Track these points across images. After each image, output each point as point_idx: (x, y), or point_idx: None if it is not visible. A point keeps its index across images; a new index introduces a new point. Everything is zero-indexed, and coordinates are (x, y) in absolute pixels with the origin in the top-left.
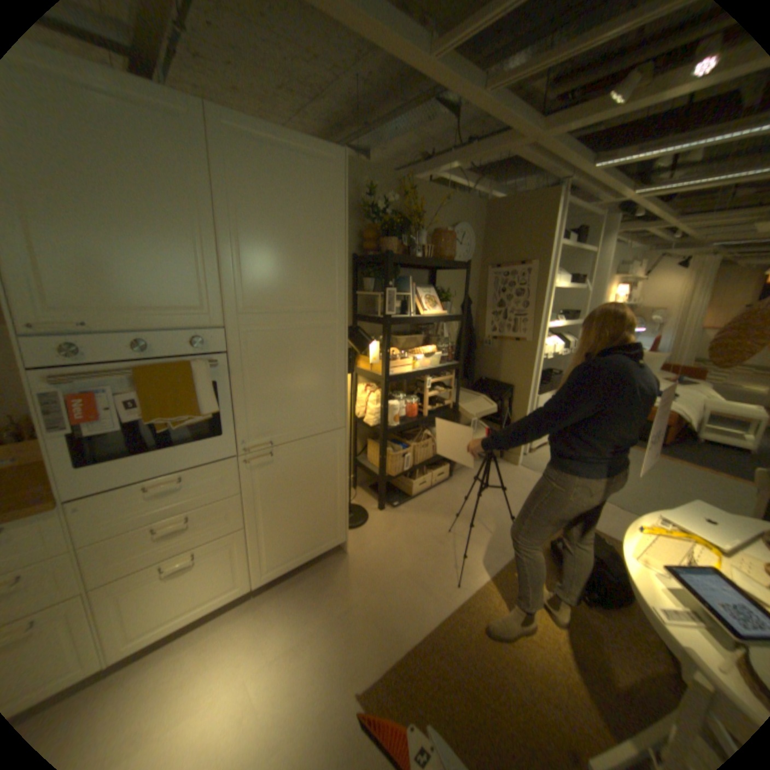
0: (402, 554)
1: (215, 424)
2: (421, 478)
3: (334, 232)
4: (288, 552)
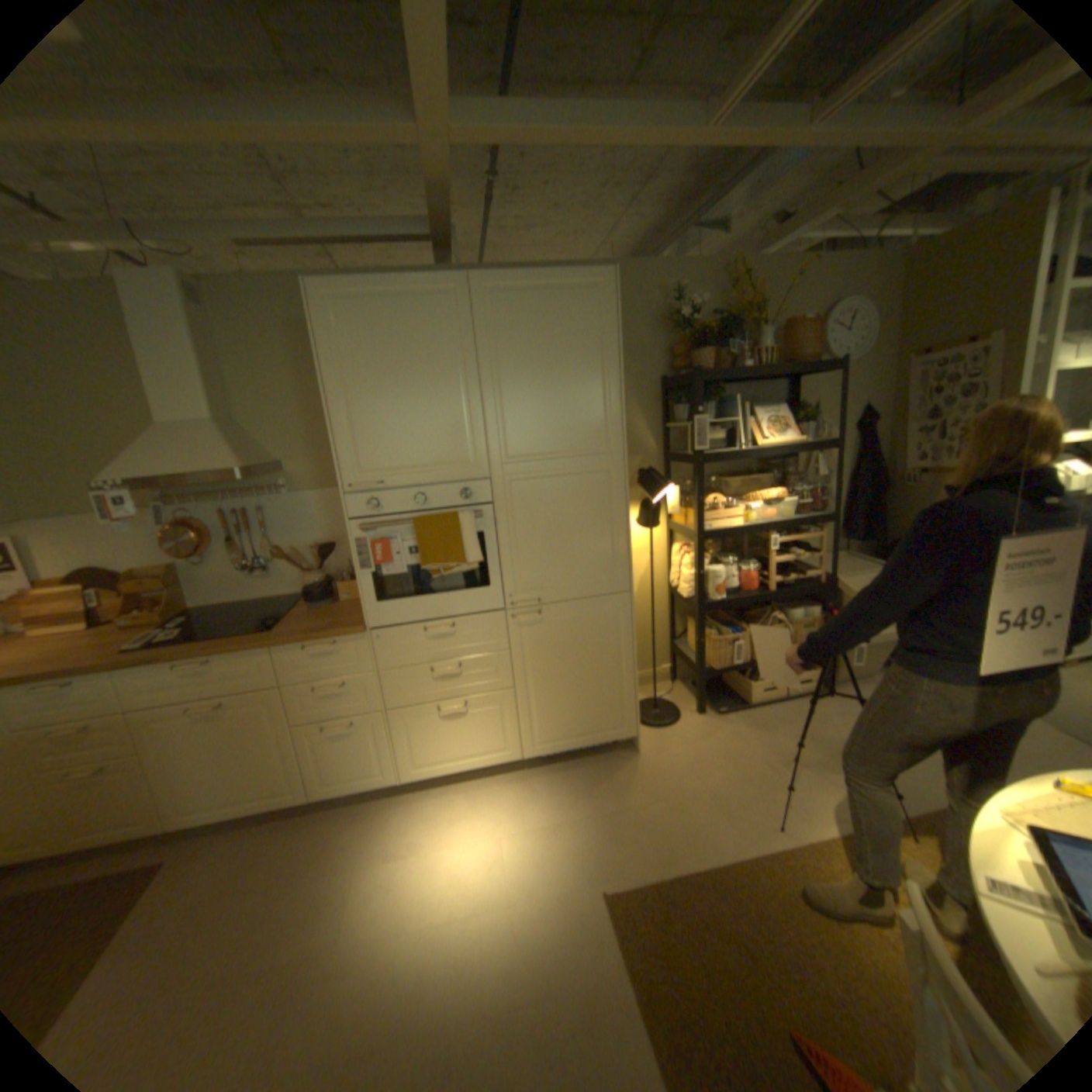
0: (713, 772)
1: (483, 575)
2: (767, 682)
3: (604, 363)
4: (563, 729)
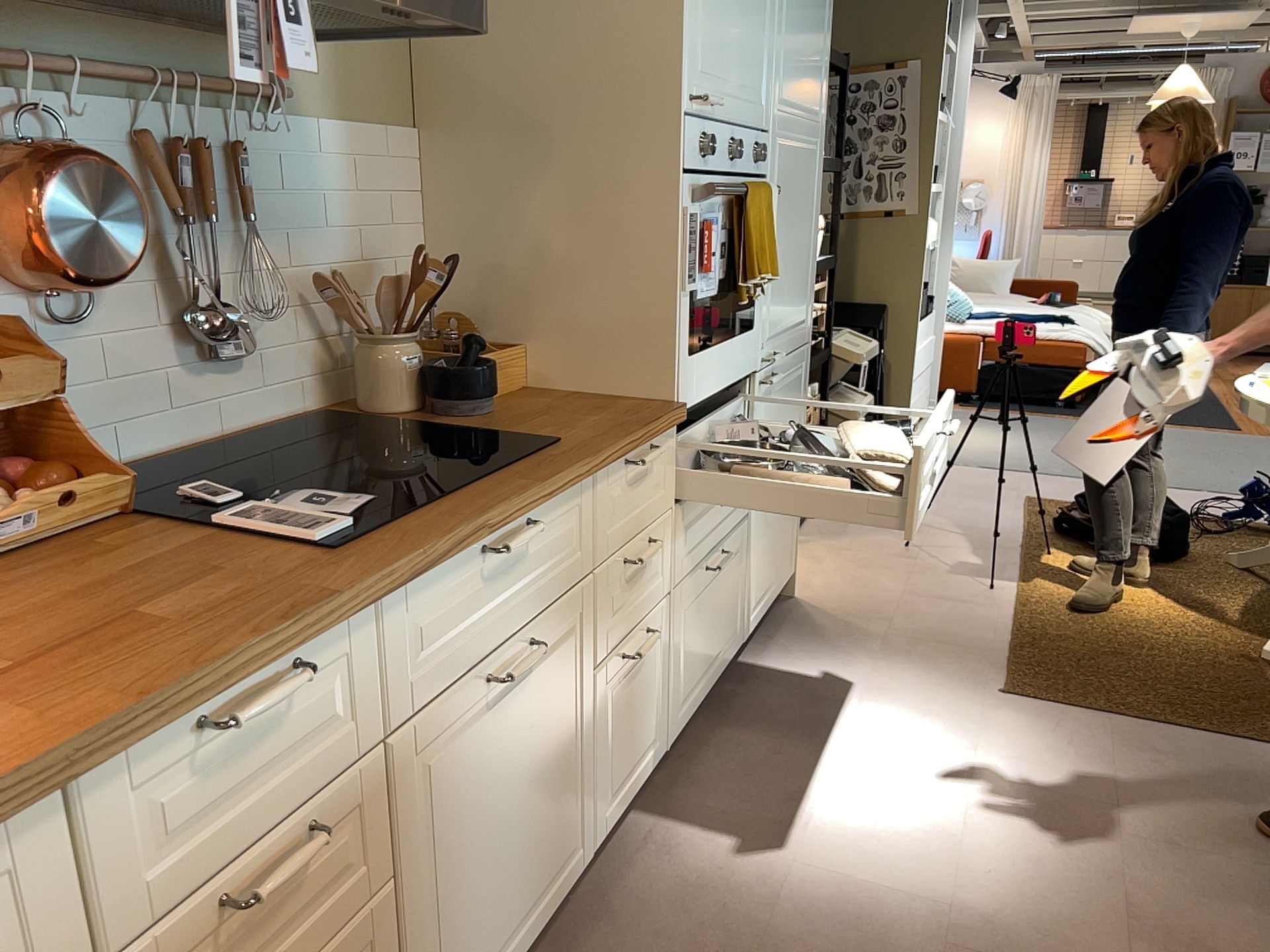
0: (875, 578)
1: (751, 306)
2: None
3: None
4: (767, 575)
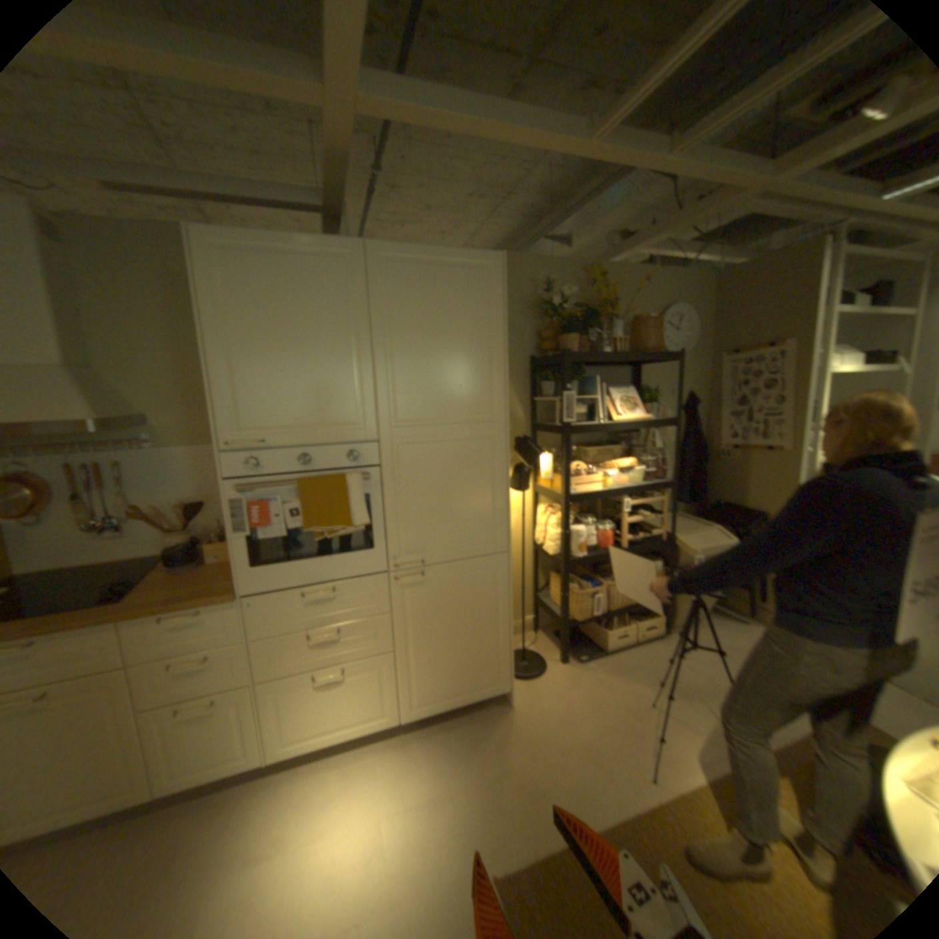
0: (584, 724)
1: (369, 537)
2: (622, 631)
3: (492, 338)
4: (442, 691)
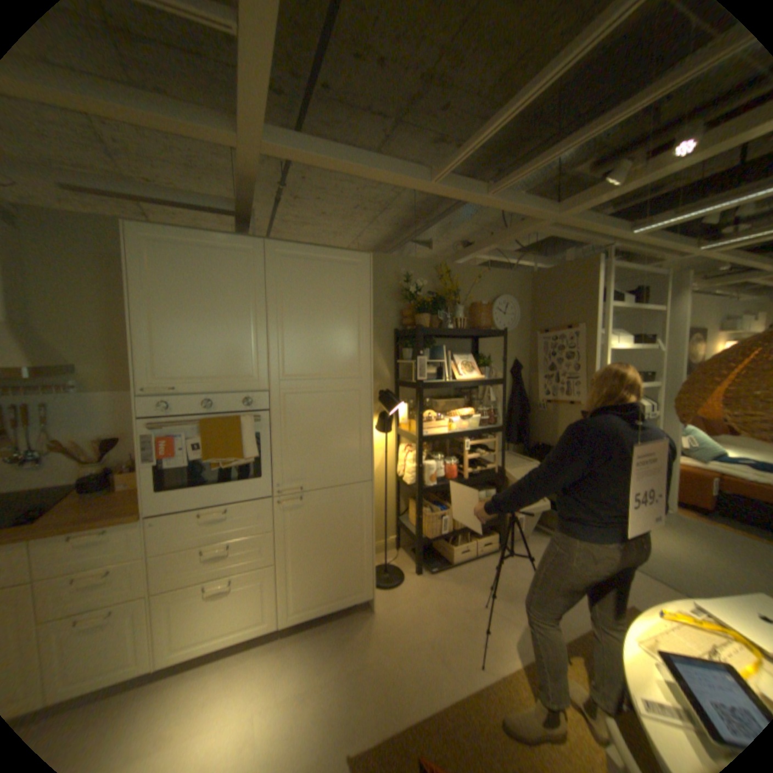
0: (430, 623)
1: (257, 467)
2: (464, 546)
3: (360, 315)
4: (314, 598)
